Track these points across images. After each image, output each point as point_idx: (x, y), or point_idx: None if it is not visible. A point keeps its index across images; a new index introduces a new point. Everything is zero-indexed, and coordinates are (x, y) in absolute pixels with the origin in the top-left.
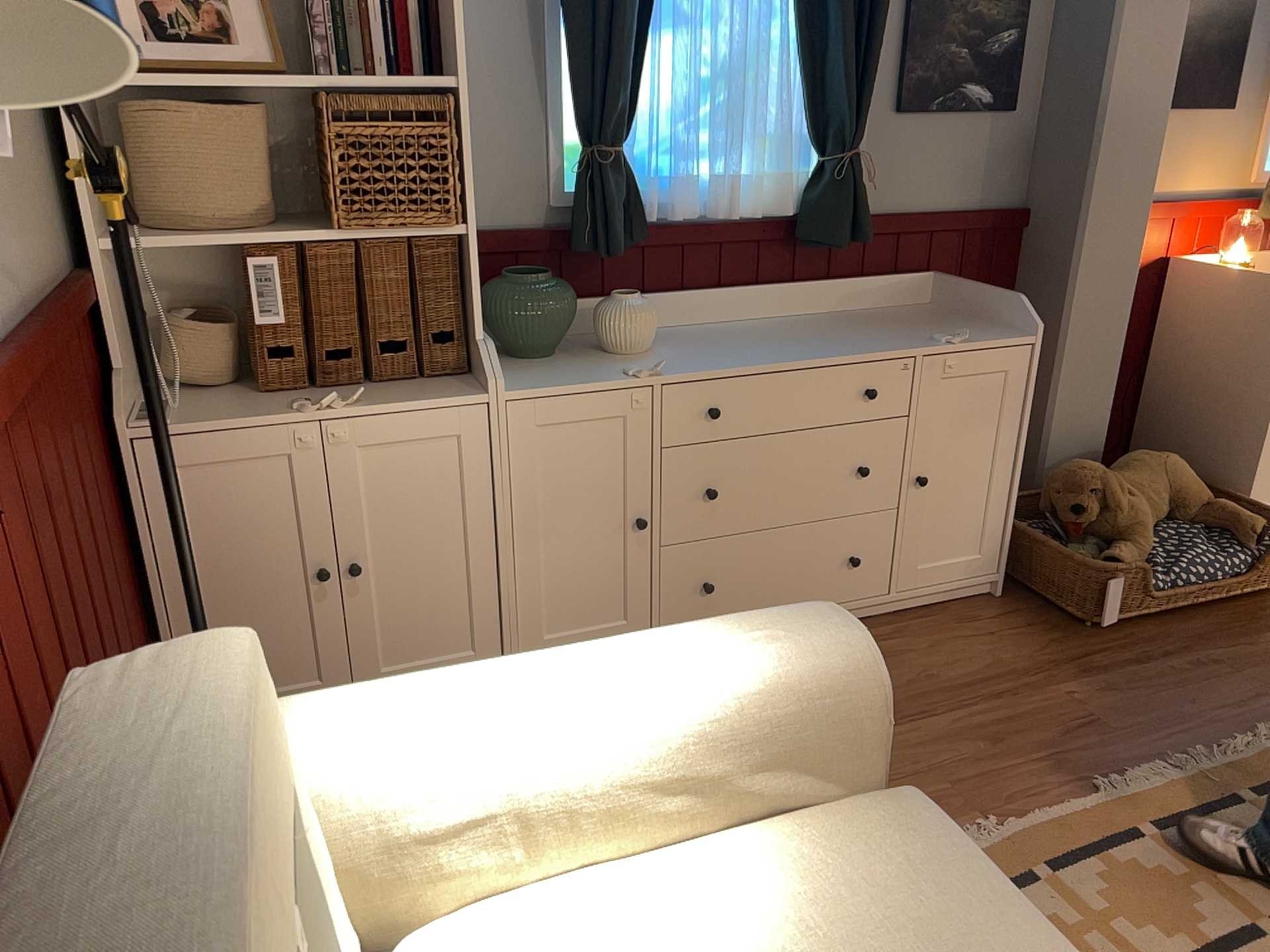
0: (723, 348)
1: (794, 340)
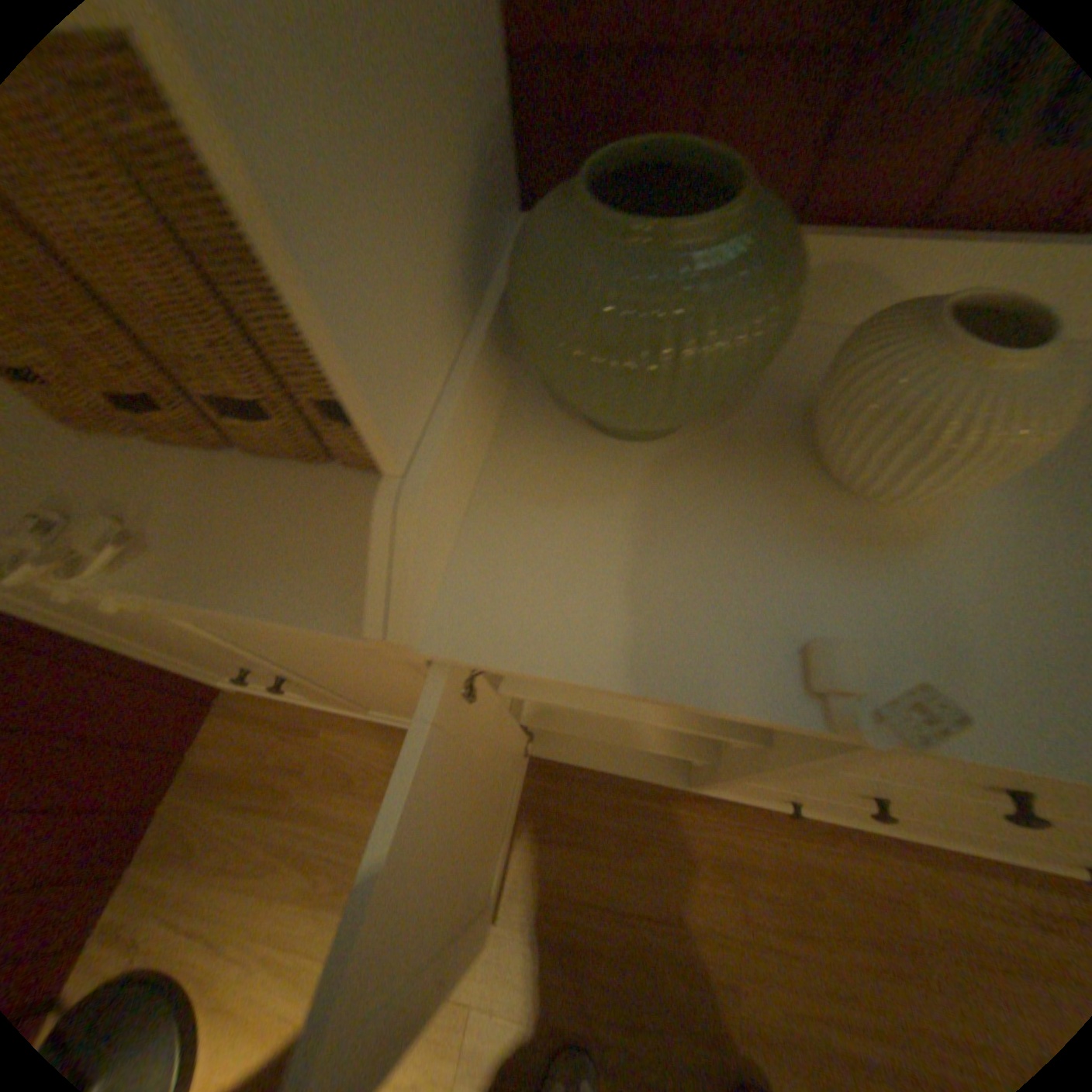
0: None
1: None
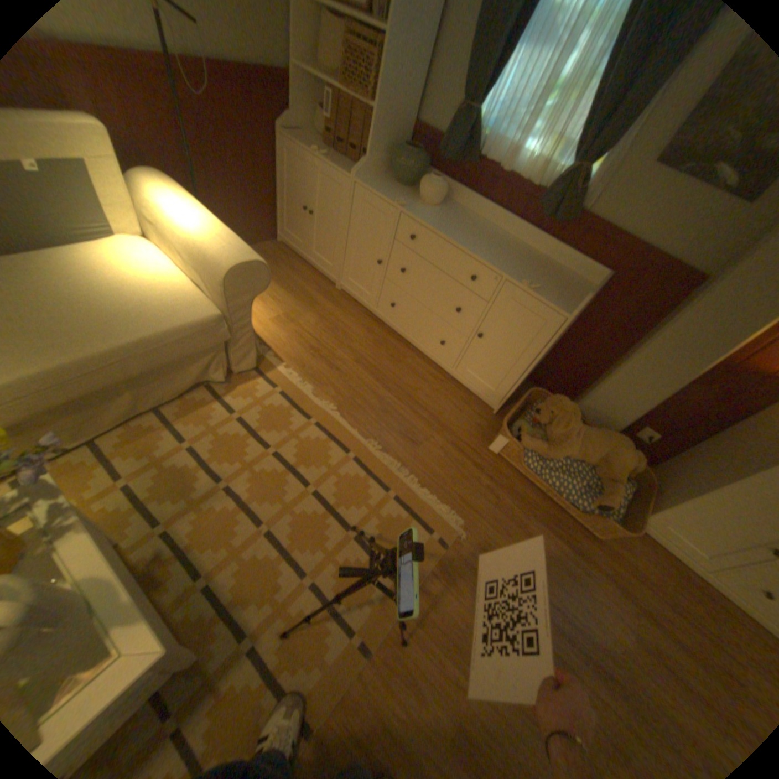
0: (451, 224)
1: (481, 242)
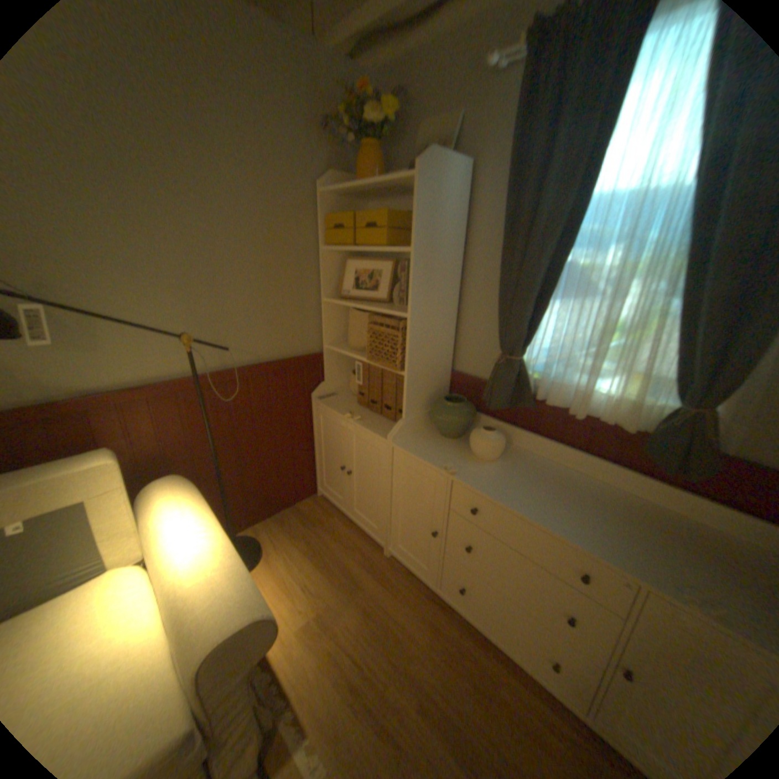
0: (523, 485)
1: (577, 510)
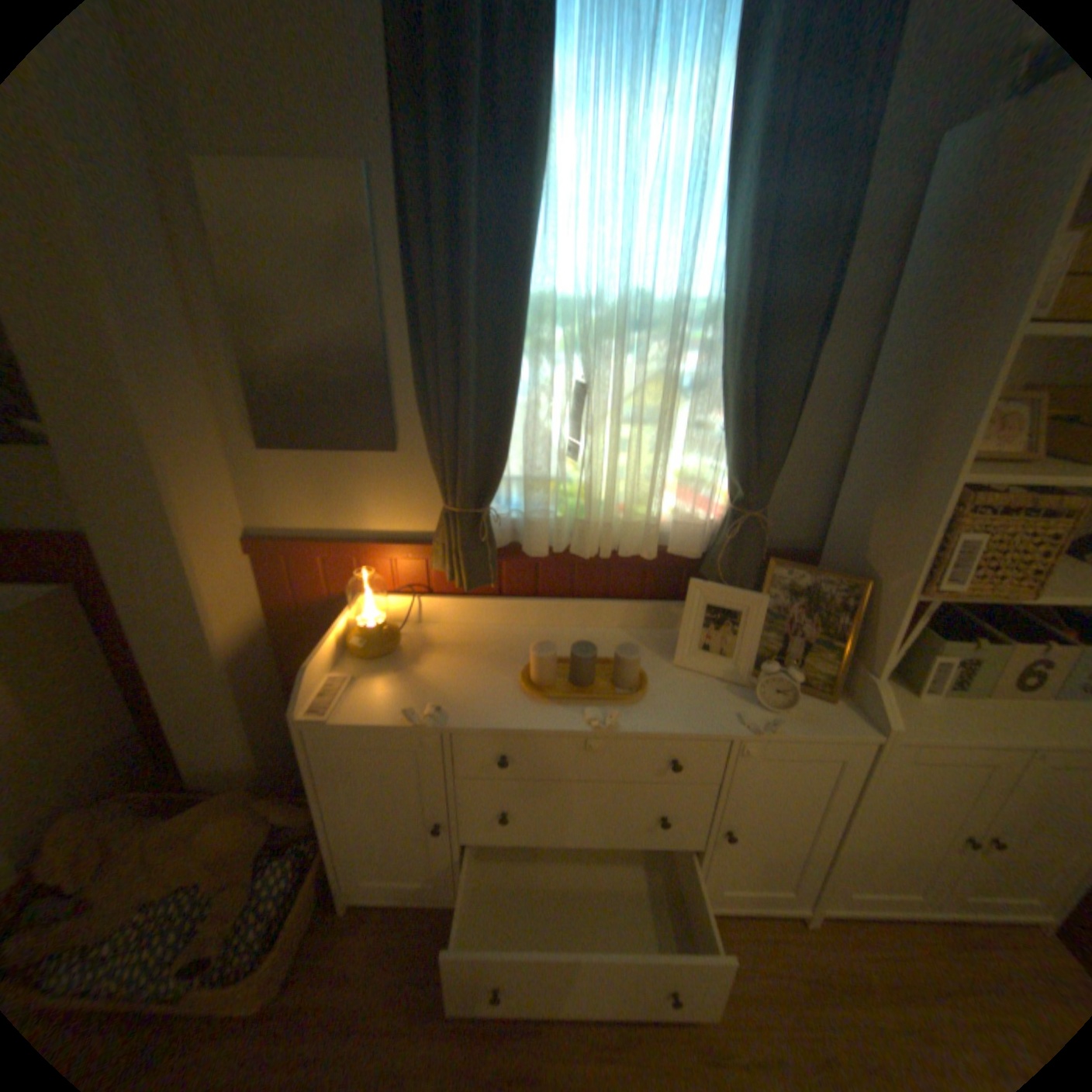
0: None
1: None
